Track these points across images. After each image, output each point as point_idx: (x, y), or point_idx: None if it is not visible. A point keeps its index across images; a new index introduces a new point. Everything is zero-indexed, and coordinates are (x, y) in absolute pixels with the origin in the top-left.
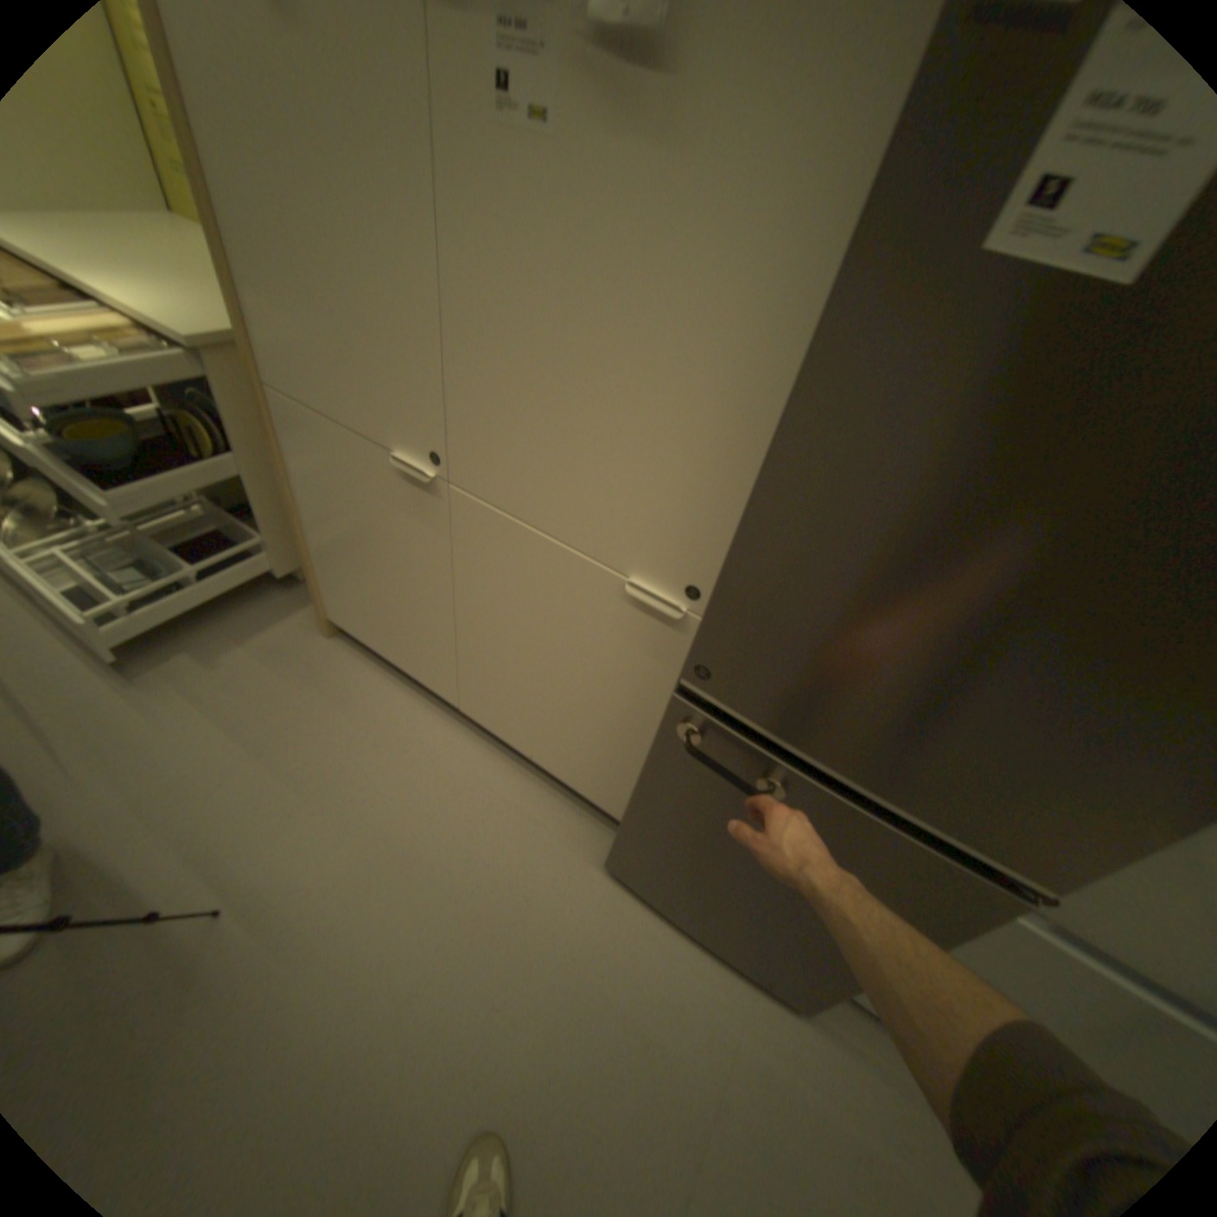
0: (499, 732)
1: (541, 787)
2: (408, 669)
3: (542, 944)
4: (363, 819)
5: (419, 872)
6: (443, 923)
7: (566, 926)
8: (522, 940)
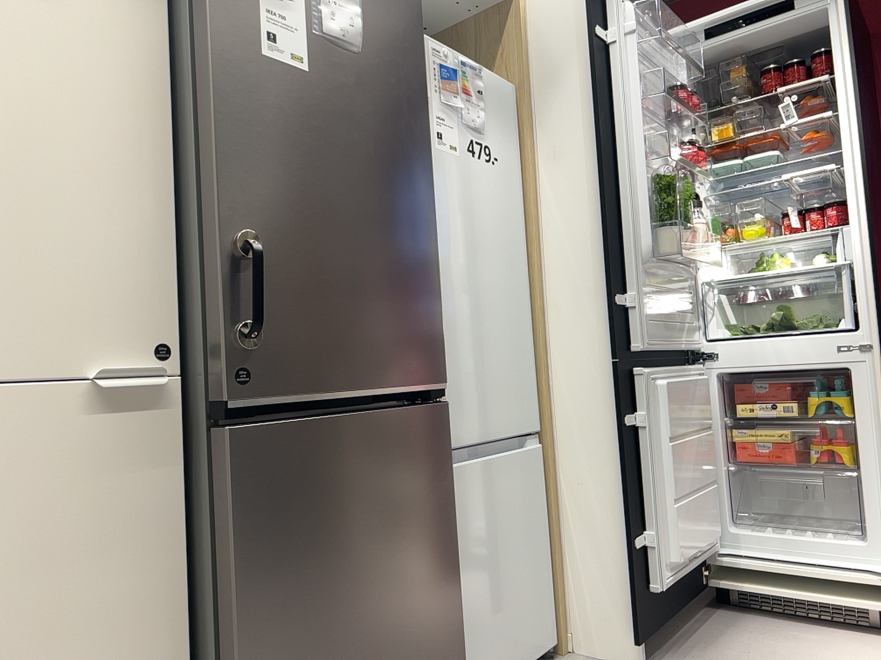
0: None
1: None
2: None
3: None
4: None
5: None
6: None
7: None
8: None
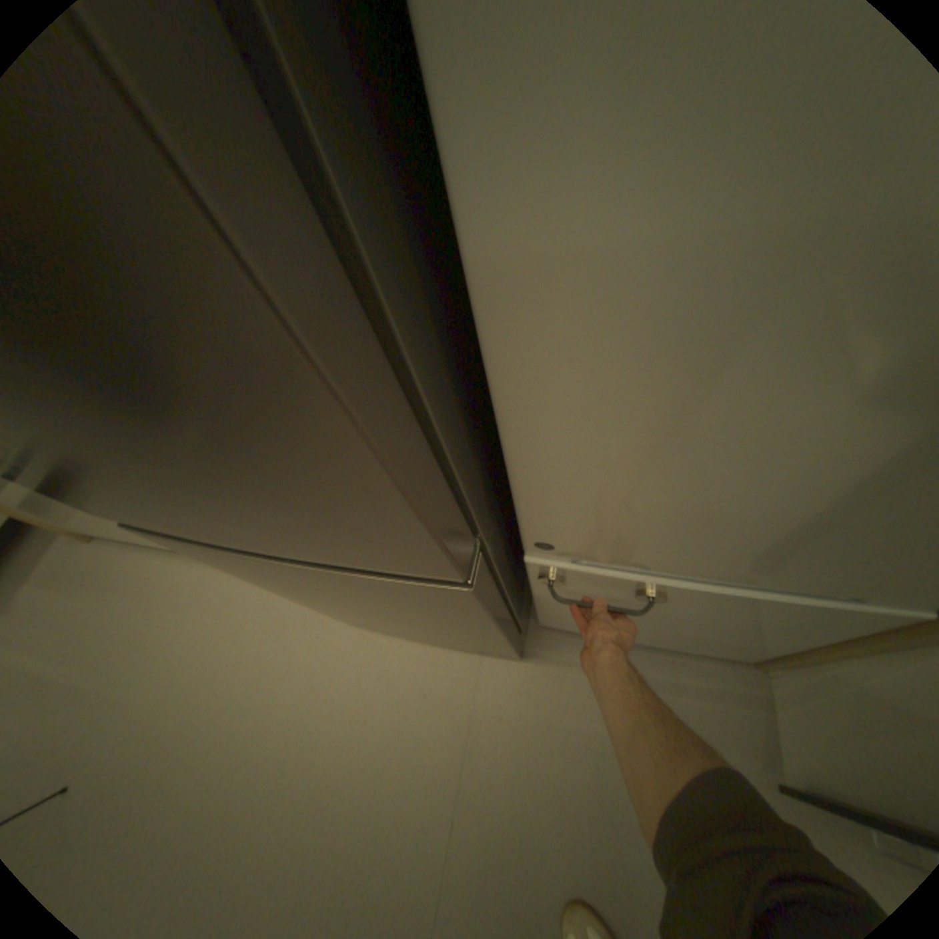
0: None
1: None
2: None
3: (304, 700)
4: (148, 673)
5: (200, 691)
6: (226, 720)
7: (320, 678)
8: (289, 704)
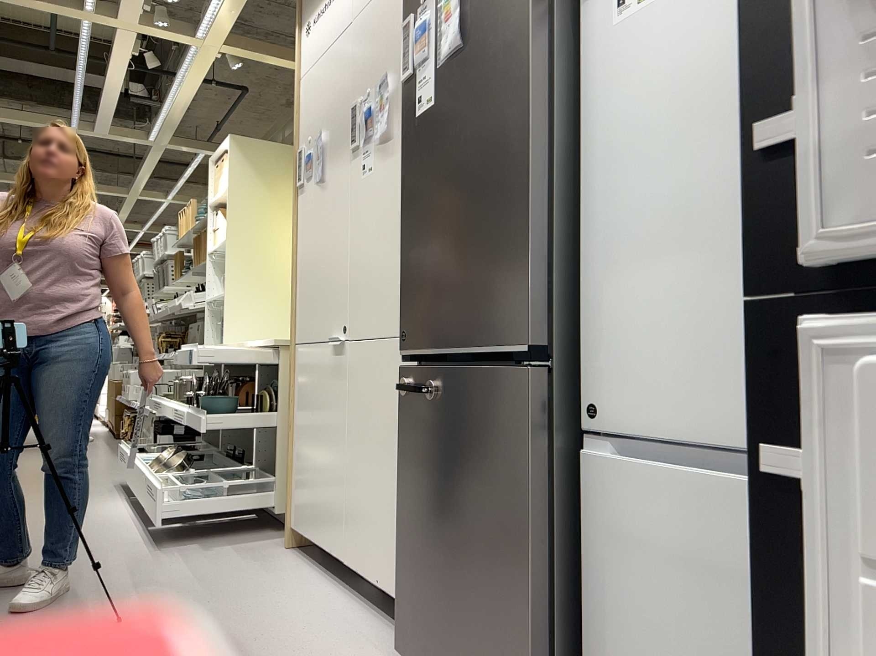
0: (362, 571)
1: (381, 624)
2: (322, 544)
3: None
4: (236, 612)
5: (251, 637)
6: None
7: None
8: None
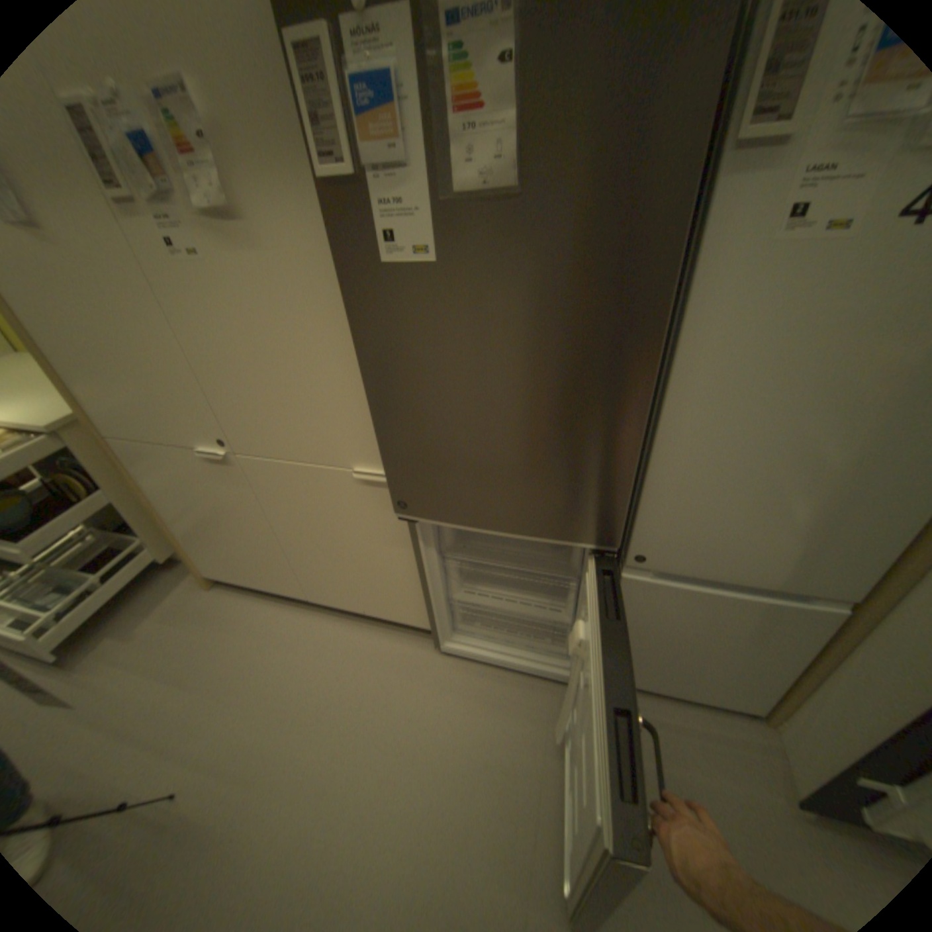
0: (337, 605)
1: (377, 631)
2: (264, 589)
3: (401, 729)
4: (259, 698)
5: (307, 716)
6: (330, 742)
7: (414, 711)
8: (387, 732)
